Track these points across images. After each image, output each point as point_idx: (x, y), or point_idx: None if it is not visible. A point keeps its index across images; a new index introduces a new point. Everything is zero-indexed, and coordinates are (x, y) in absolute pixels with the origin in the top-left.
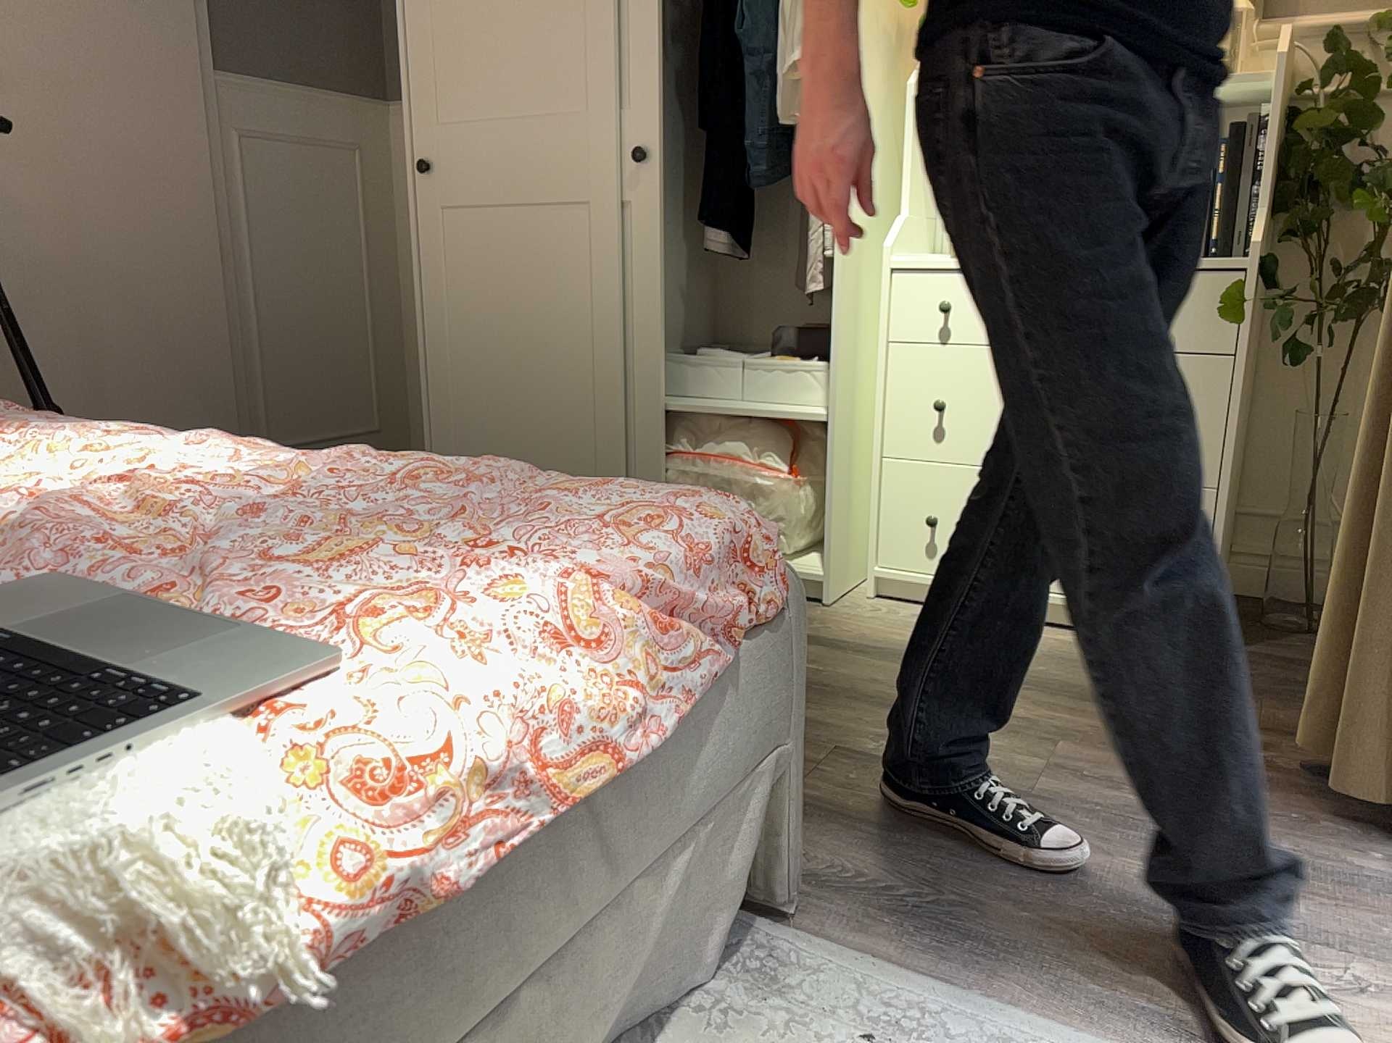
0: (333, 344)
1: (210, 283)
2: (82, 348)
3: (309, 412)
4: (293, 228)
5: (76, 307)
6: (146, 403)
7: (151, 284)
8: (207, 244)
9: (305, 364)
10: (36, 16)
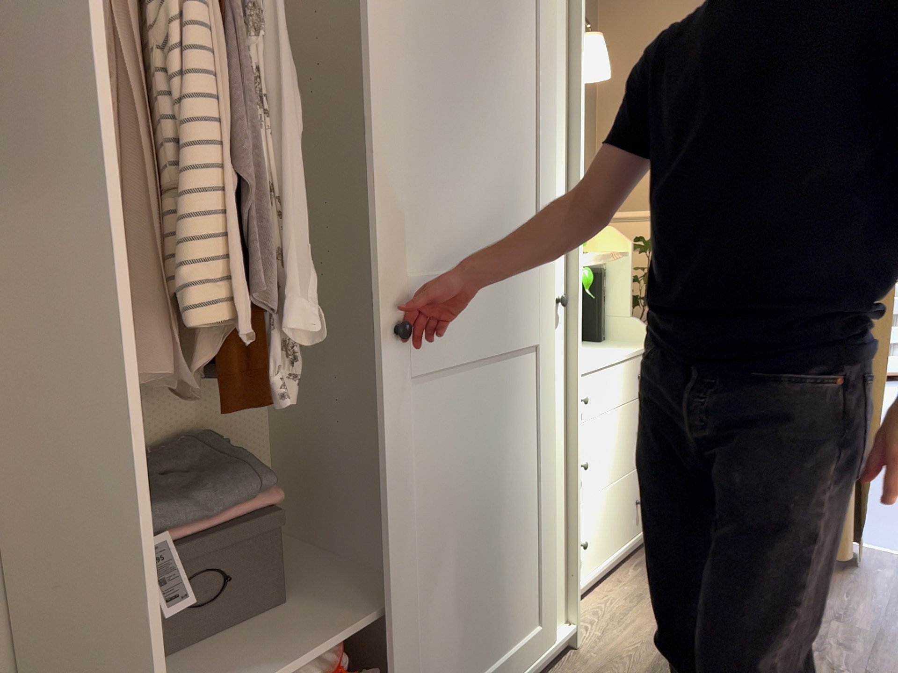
0: None
1: None
2: None
3: None
4: None
5: None
6: None
7: None
8: None
9: None
10: None
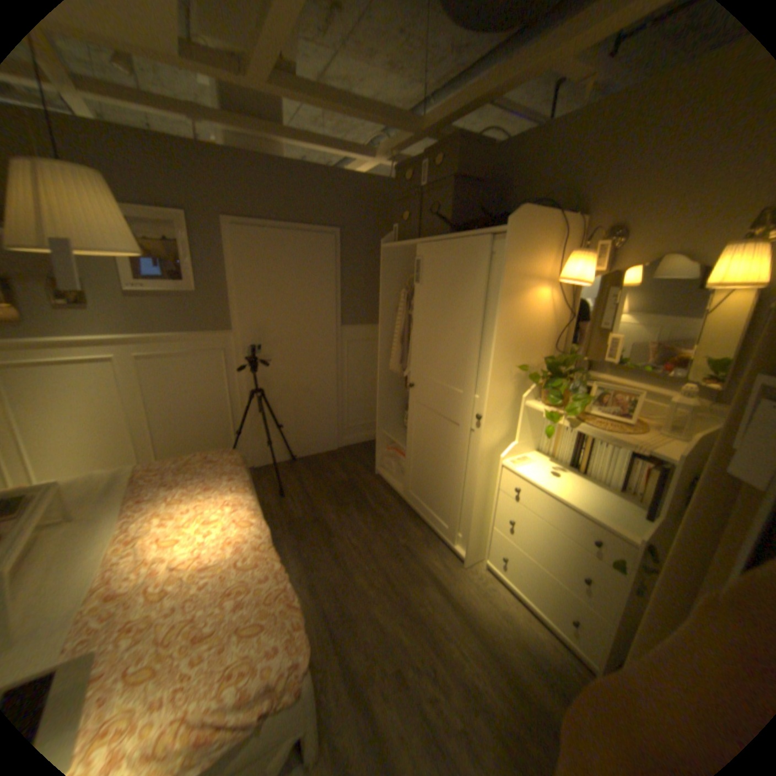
0: (371, 396)
1: (332, 384)
2: (294, 405)
3: (361, 416)
4: (361, 364)
5: (293, 394)
6: (310, 417)
7: (314, 386)
8: (332, 374)
9: (361, 402)
10: (289, 321)
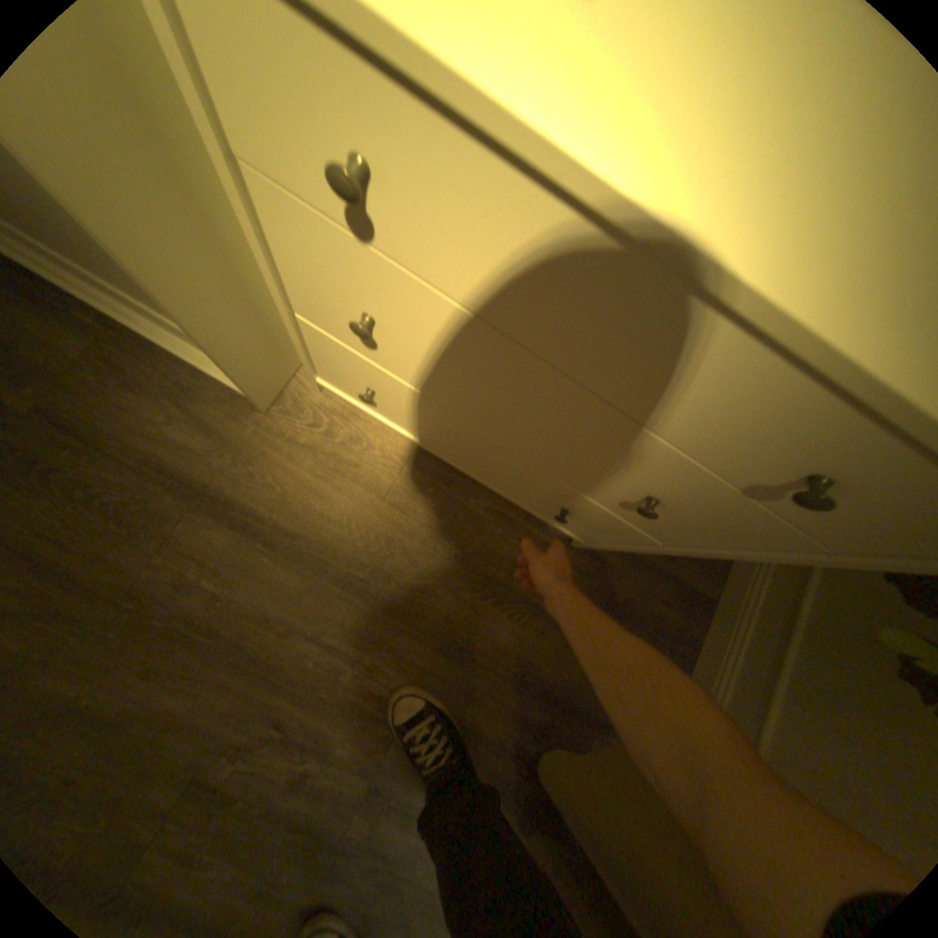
0: None
1: None
2: None
3: None
4: None
5: None
6: None
7: None
8: None
9: None
10: None
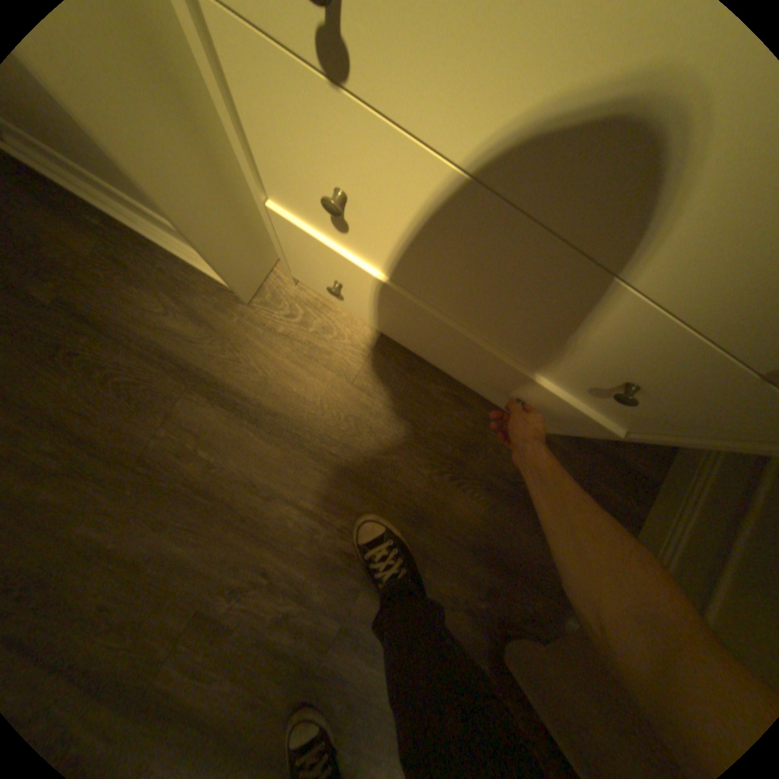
0: None
1: None
2: None
3: None
4: None
5: None
6: None
7: None
8: None
9: None
10: None
